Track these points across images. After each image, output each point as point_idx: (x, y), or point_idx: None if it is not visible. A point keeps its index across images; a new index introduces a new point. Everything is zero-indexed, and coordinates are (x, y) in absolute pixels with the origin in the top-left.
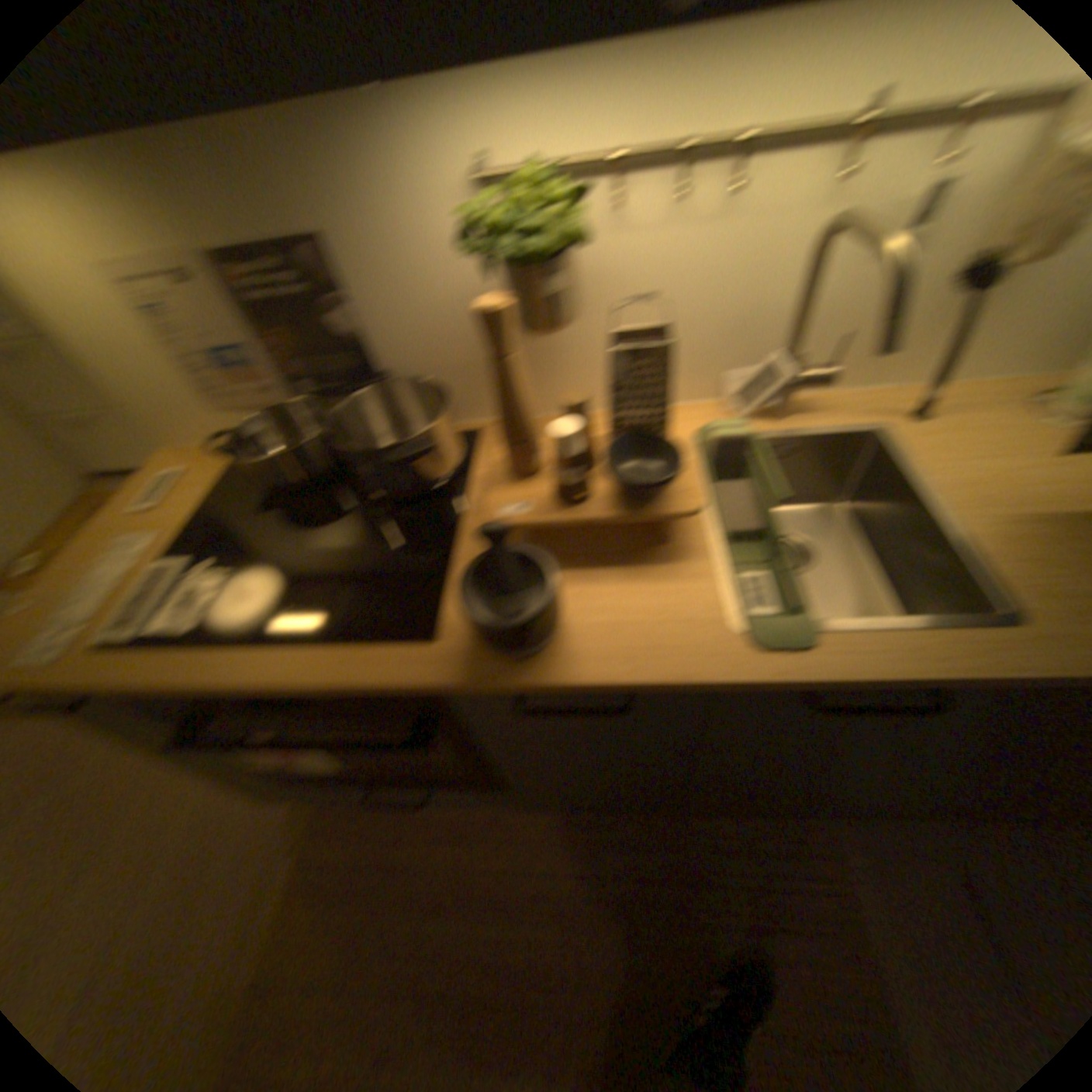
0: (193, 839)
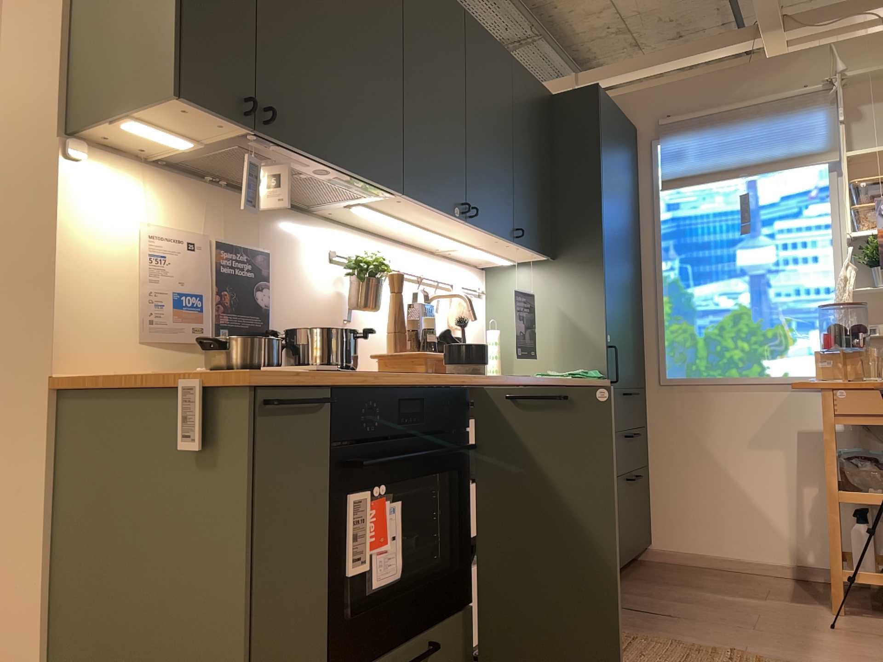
0: None
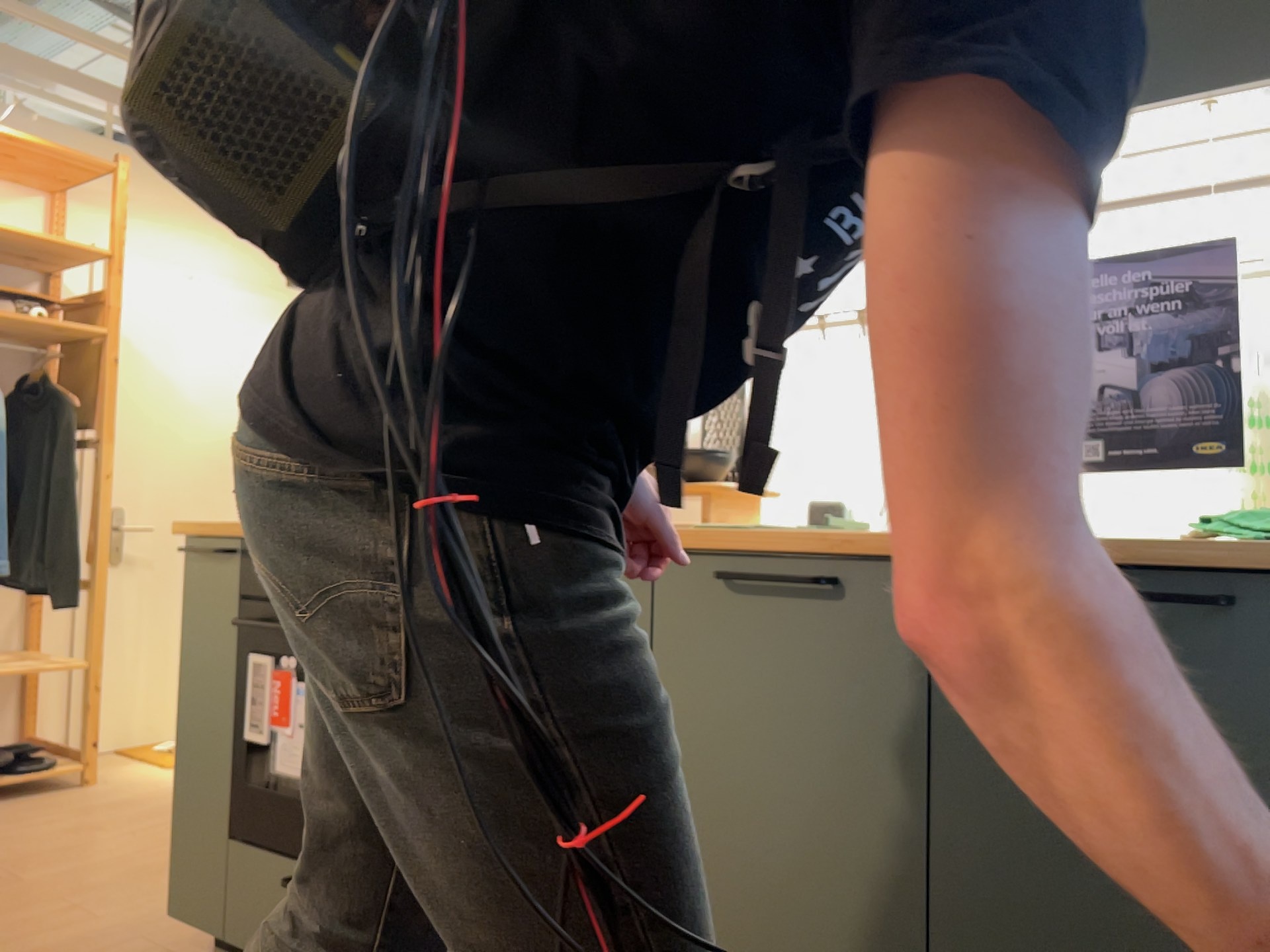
0: (86, 949)
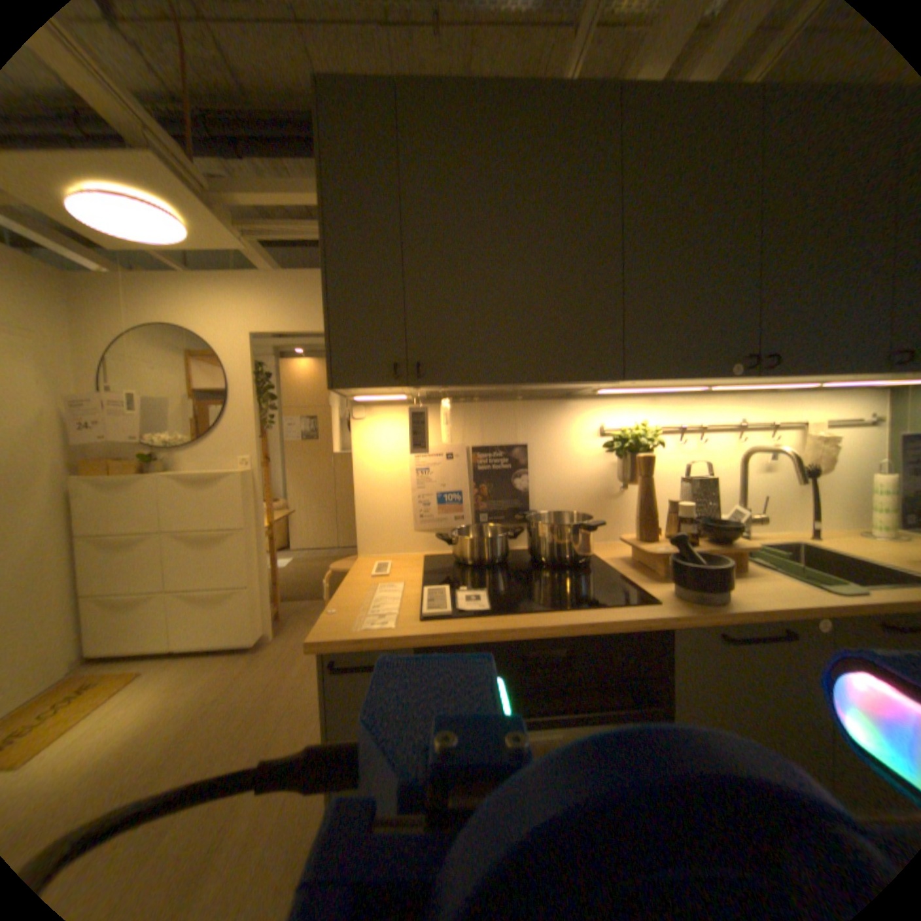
0: None
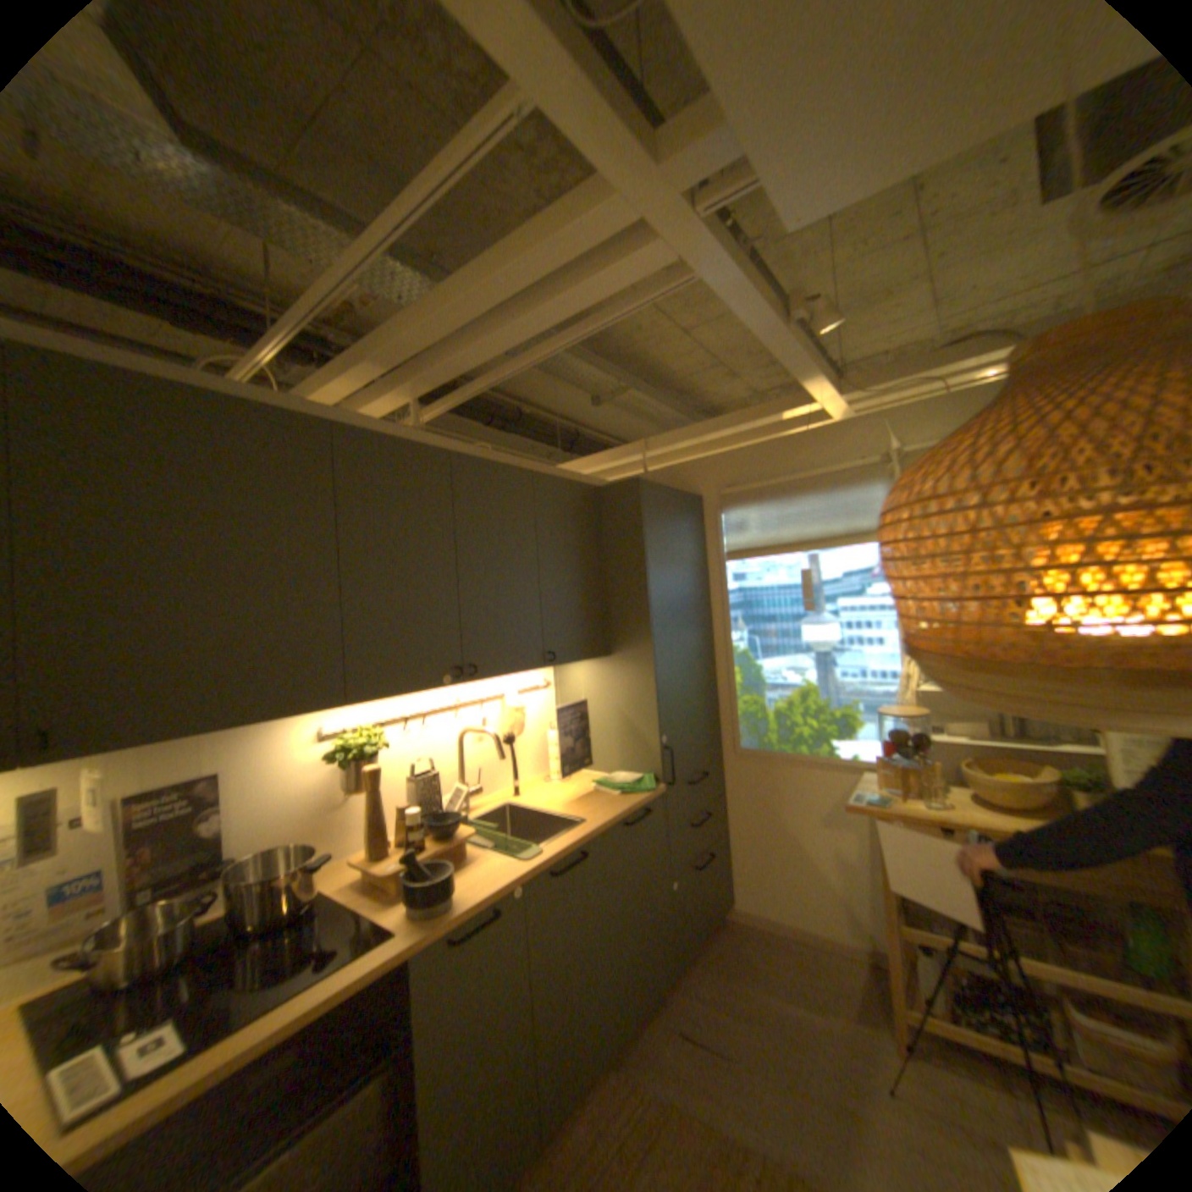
0: None
